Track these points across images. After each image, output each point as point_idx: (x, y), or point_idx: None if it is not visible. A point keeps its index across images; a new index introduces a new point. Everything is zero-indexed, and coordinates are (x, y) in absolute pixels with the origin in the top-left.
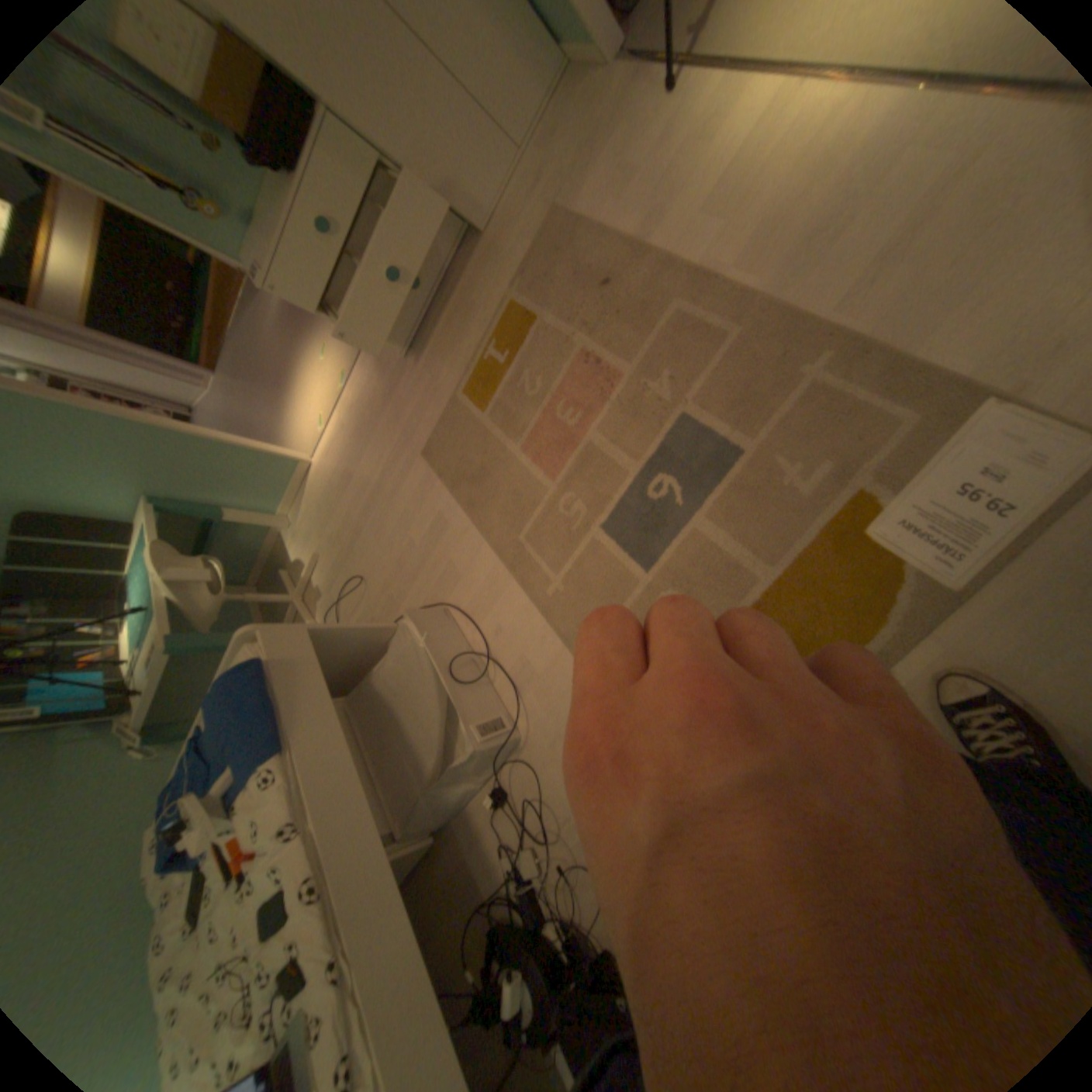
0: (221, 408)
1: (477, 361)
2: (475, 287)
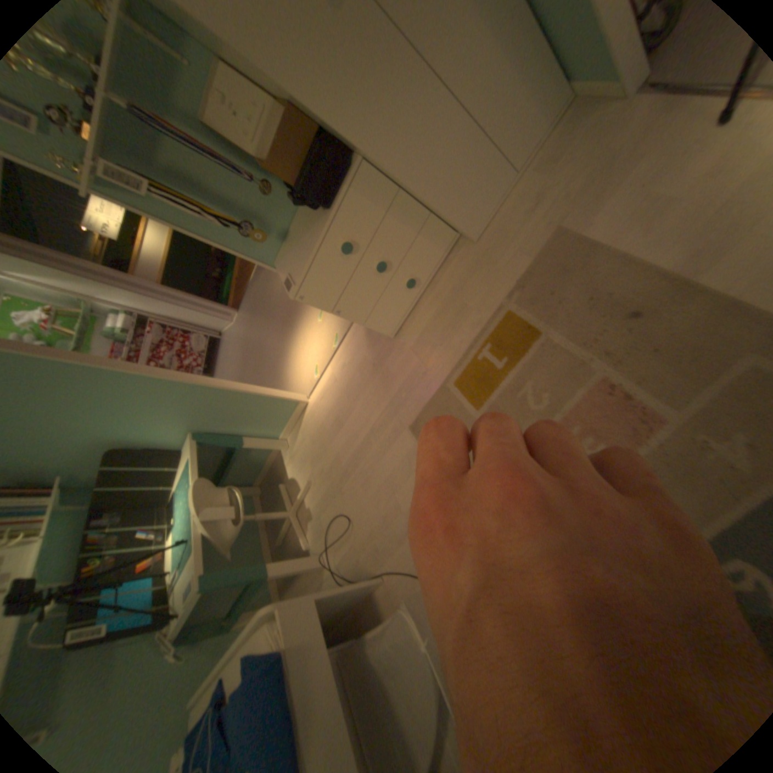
0: (241, 338)
1: (471, 360)
2: (468, 291)
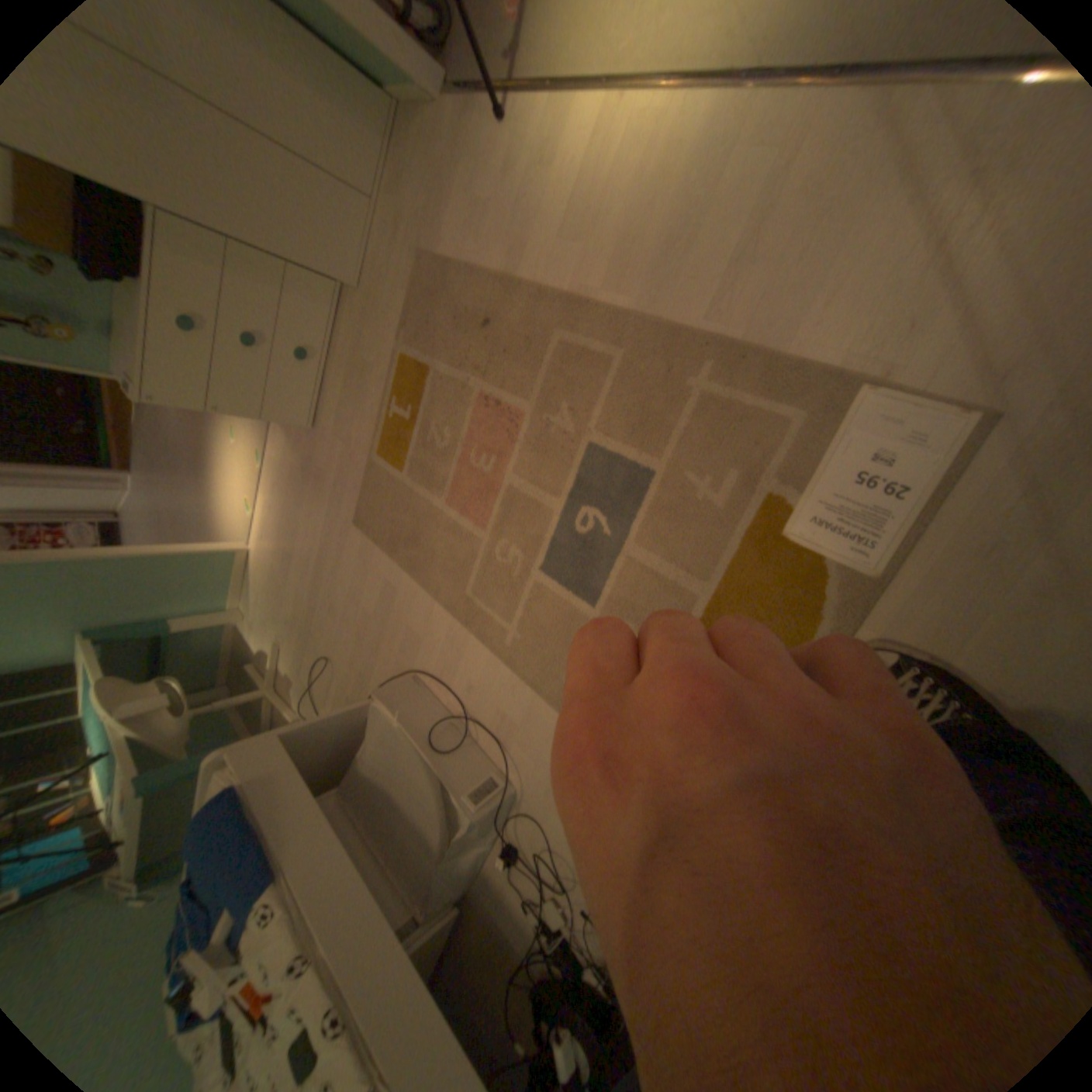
0: (146, 505)
1: (384, 420)
2: (364, 345)
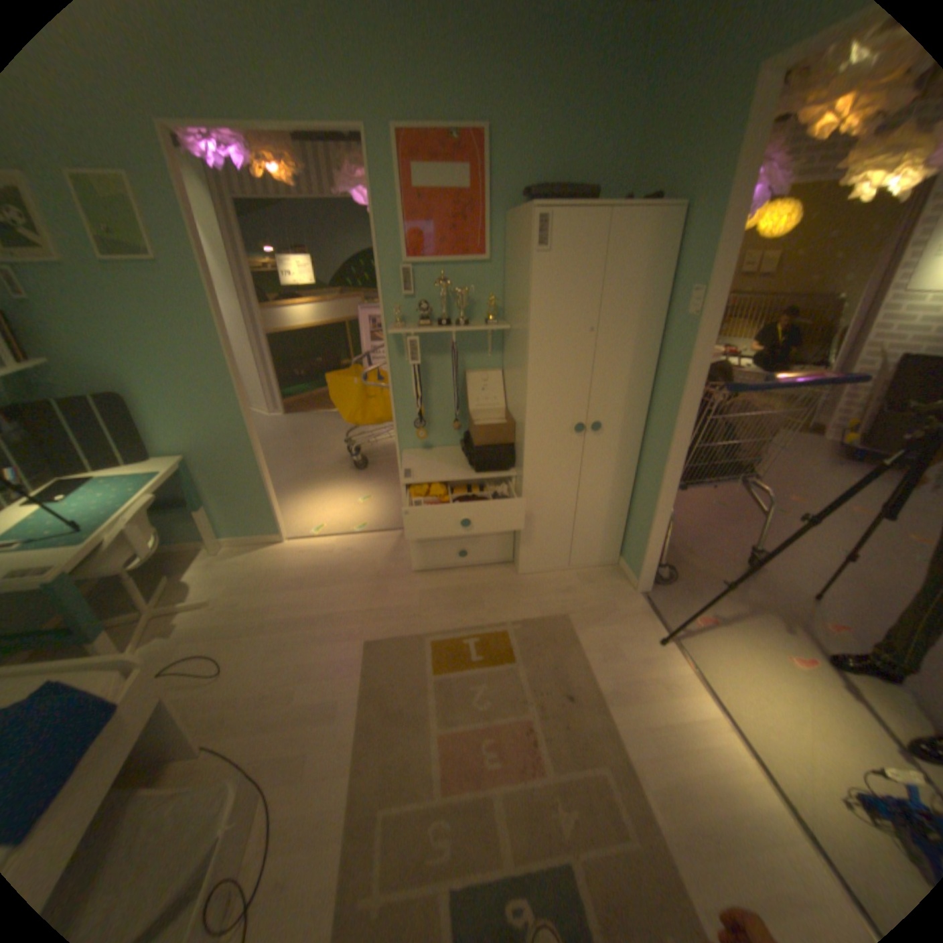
0: (264, 437)
1: (457, 640)
2: (490, 598)
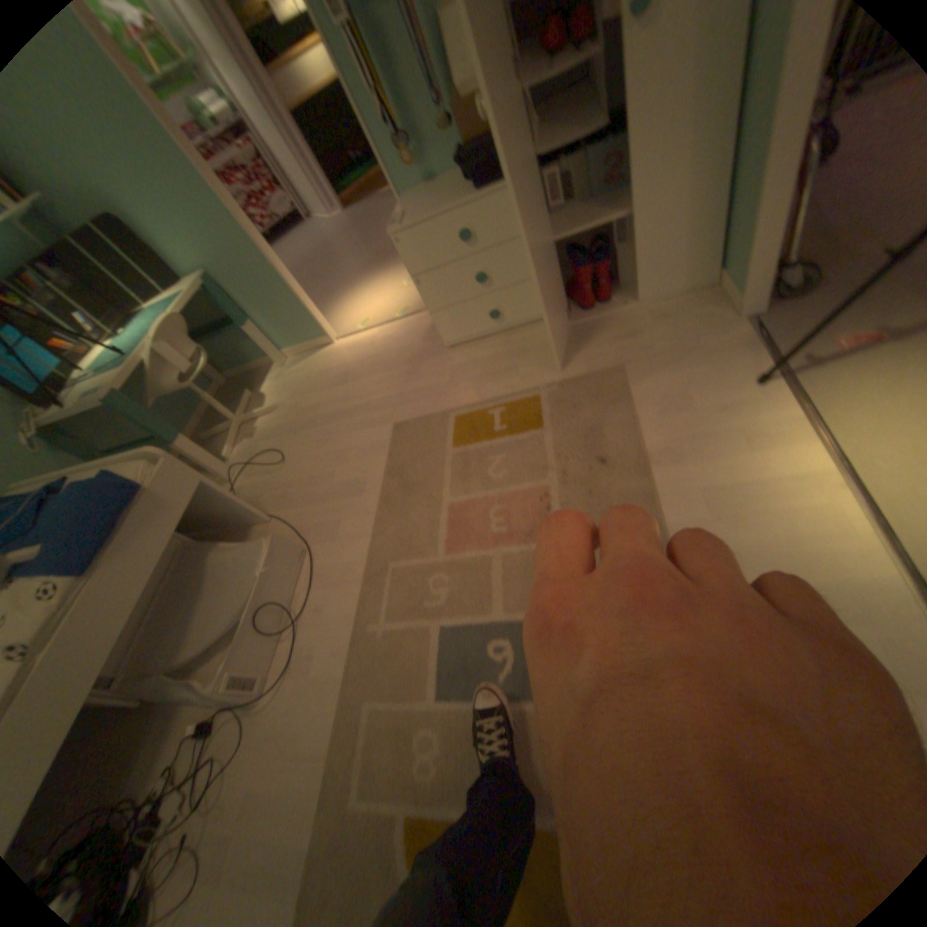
0: (323, 240)
1: (481, 410)
2: (527, 360)
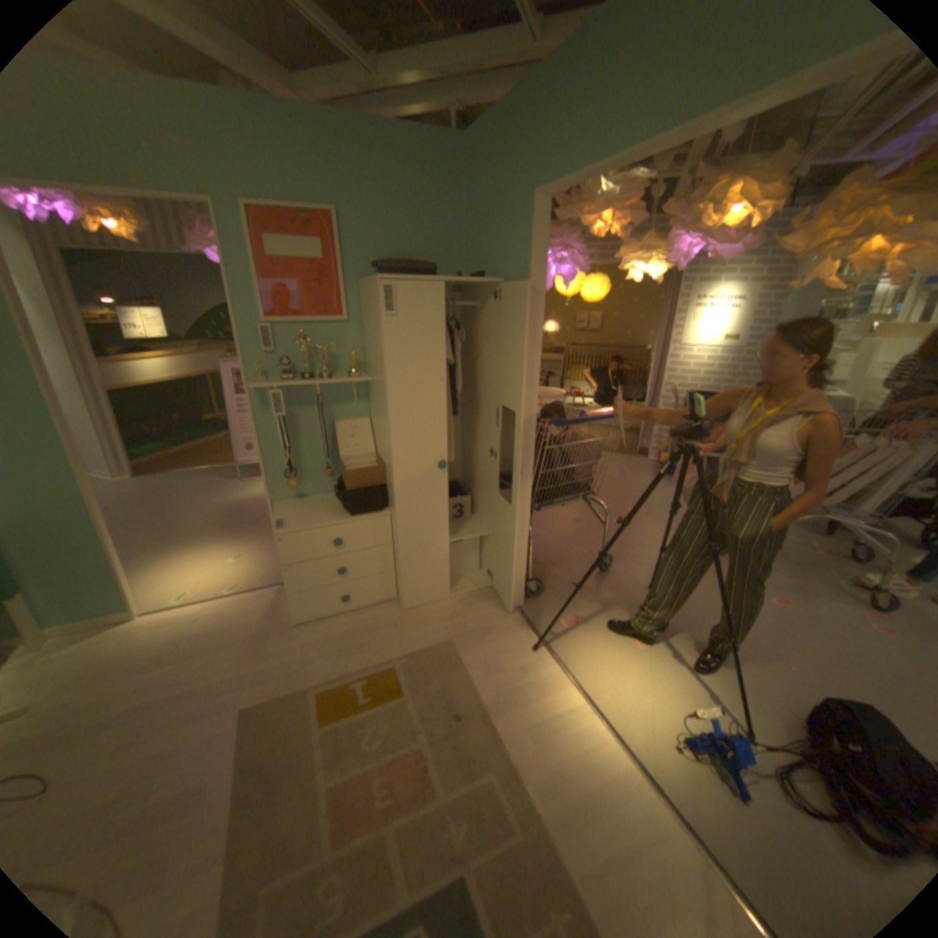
0: (105, 505)
1: (343, 687)
2: (376, 638)
